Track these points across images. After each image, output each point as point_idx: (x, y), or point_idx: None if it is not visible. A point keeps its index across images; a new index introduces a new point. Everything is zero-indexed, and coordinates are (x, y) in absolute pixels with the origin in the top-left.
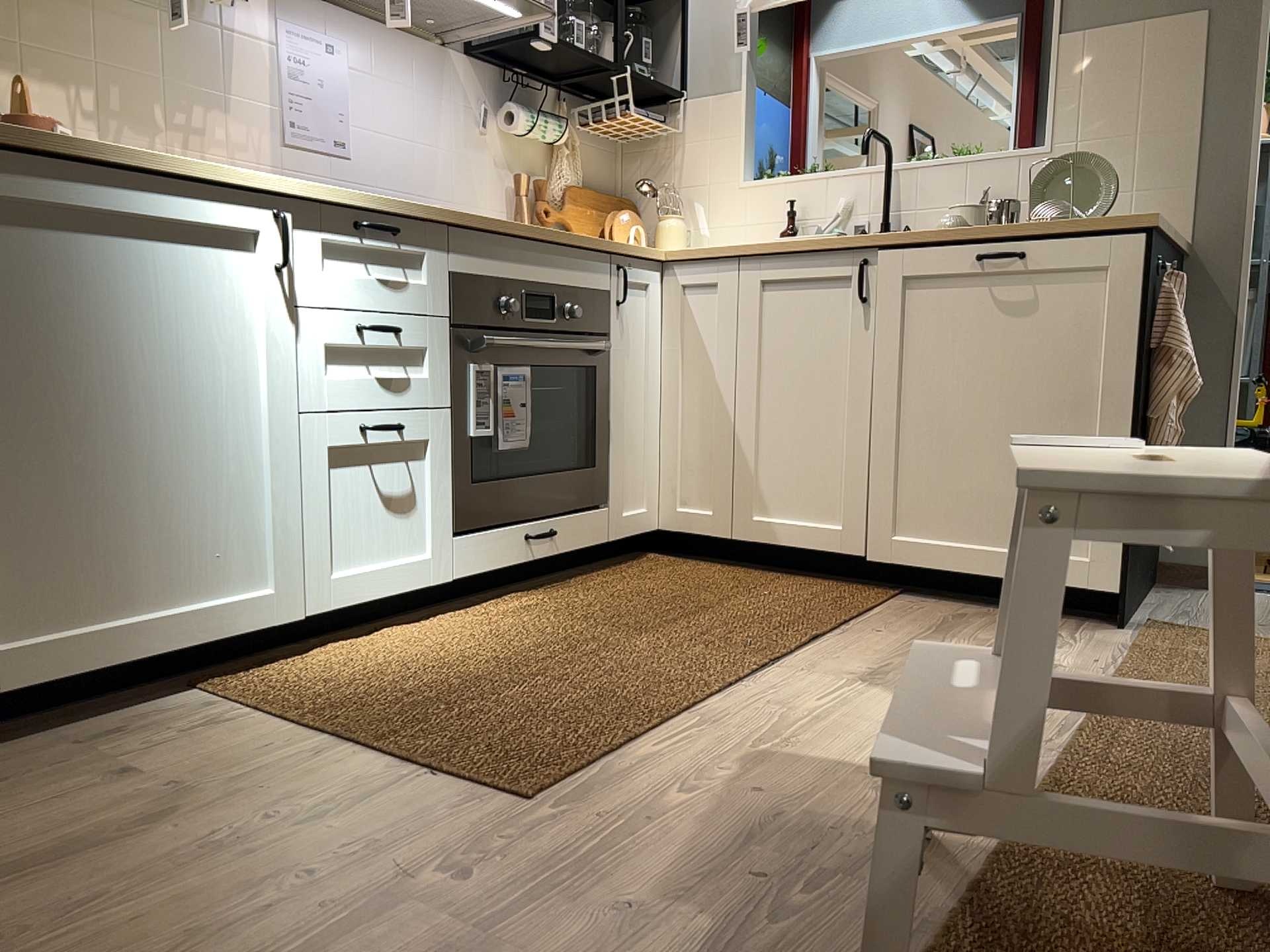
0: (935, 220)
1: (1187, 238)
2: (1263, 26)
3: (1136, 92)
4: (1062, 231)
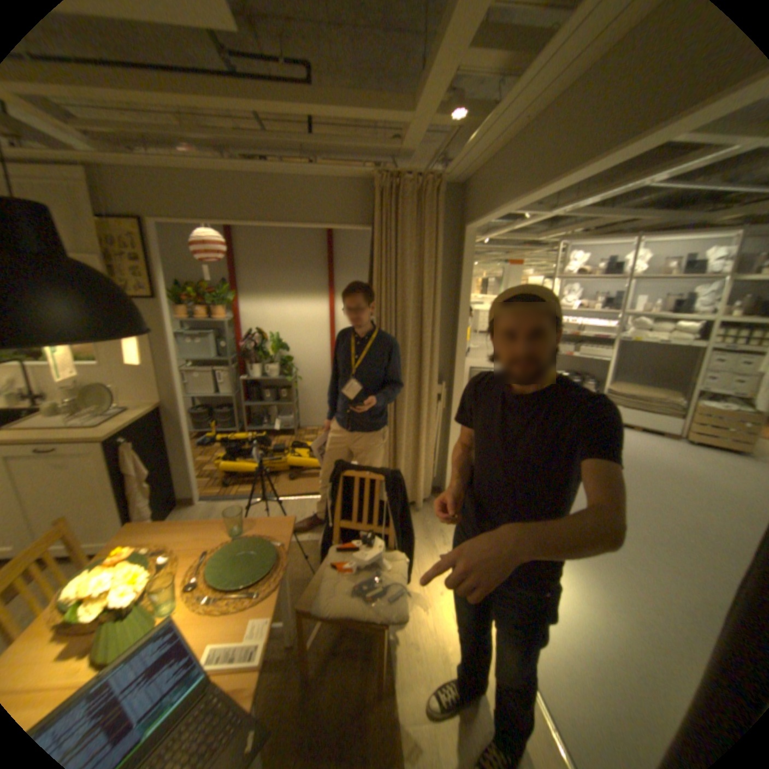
0: (58, 388)
1: (160, 399)
2: (167, 331)
3: (128, 347)
4: (68, 441)
